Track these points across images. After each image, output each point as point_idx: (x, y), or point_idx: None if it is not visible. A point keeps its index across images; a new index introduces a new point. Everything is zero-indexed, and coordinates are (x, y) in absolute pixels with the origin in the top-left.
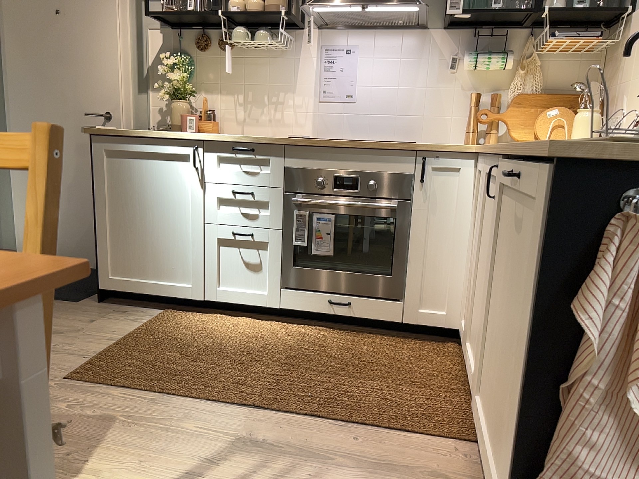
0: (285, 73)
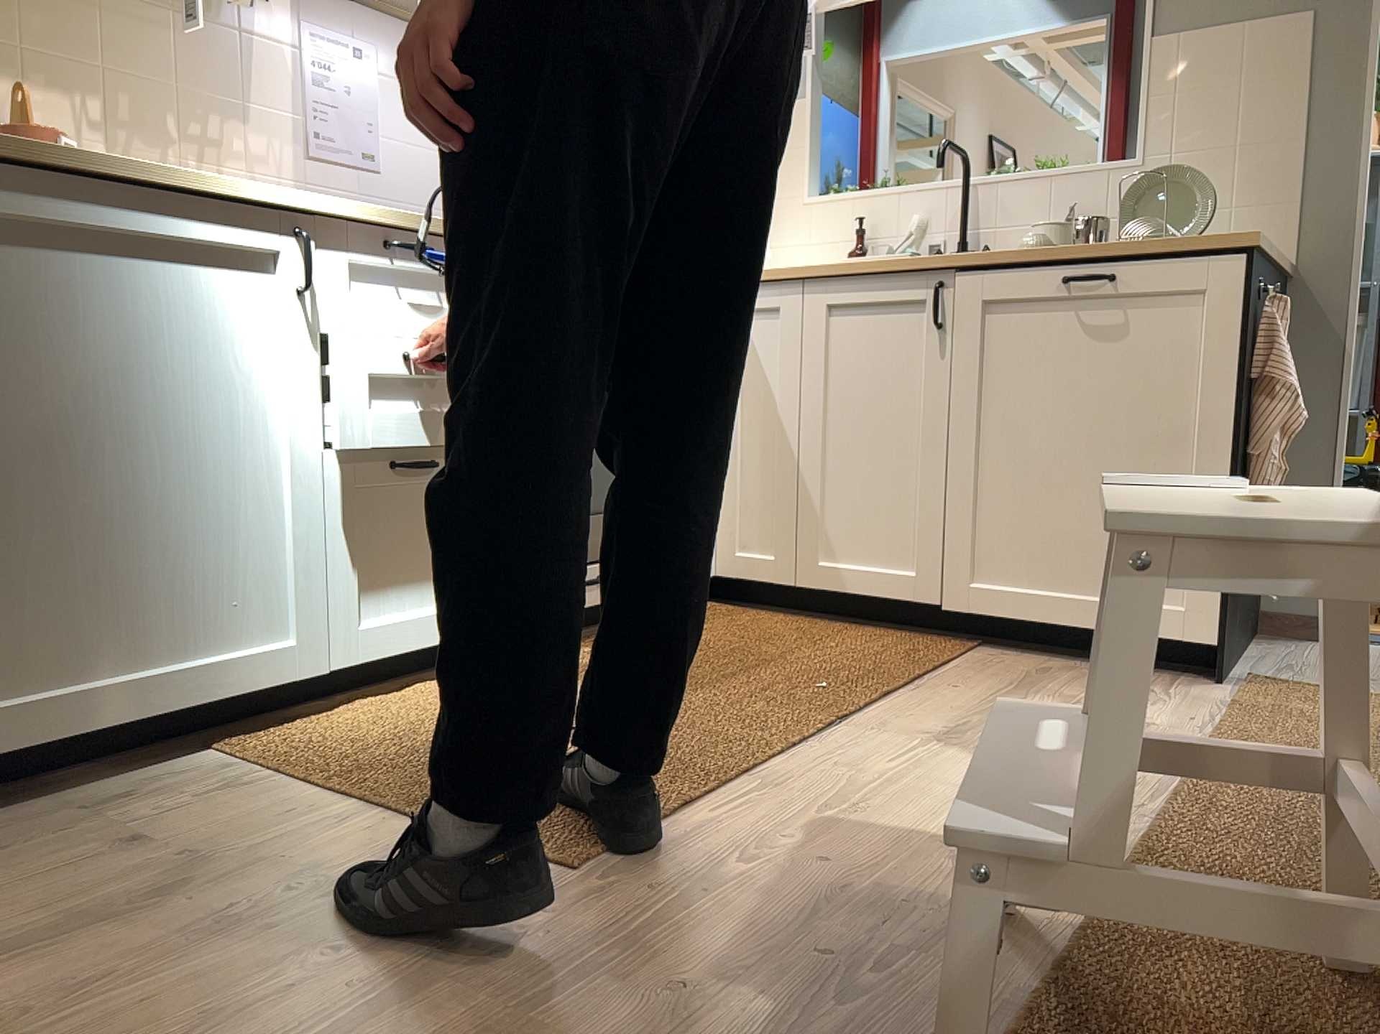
0: (225, 70)
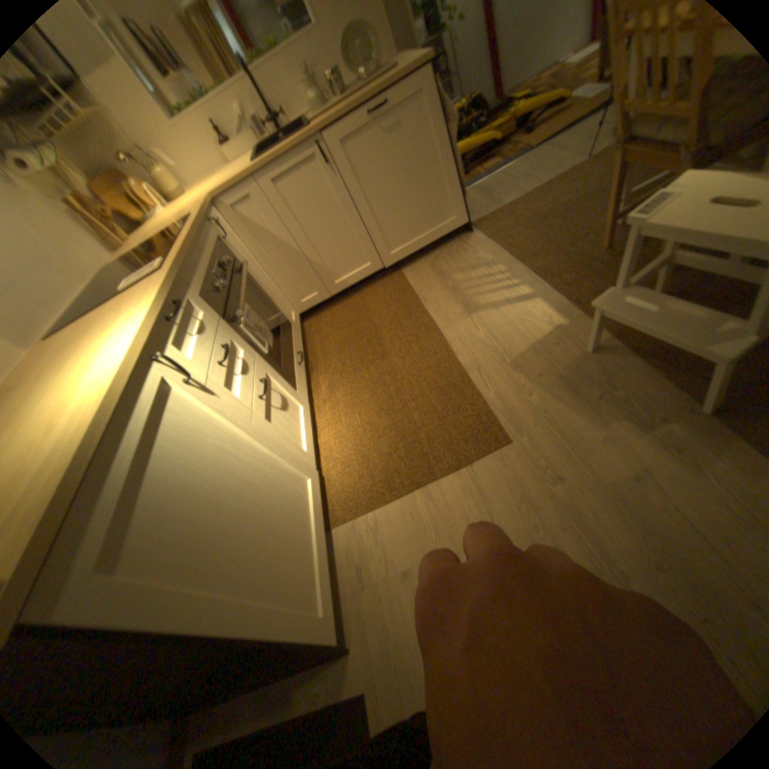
0: None
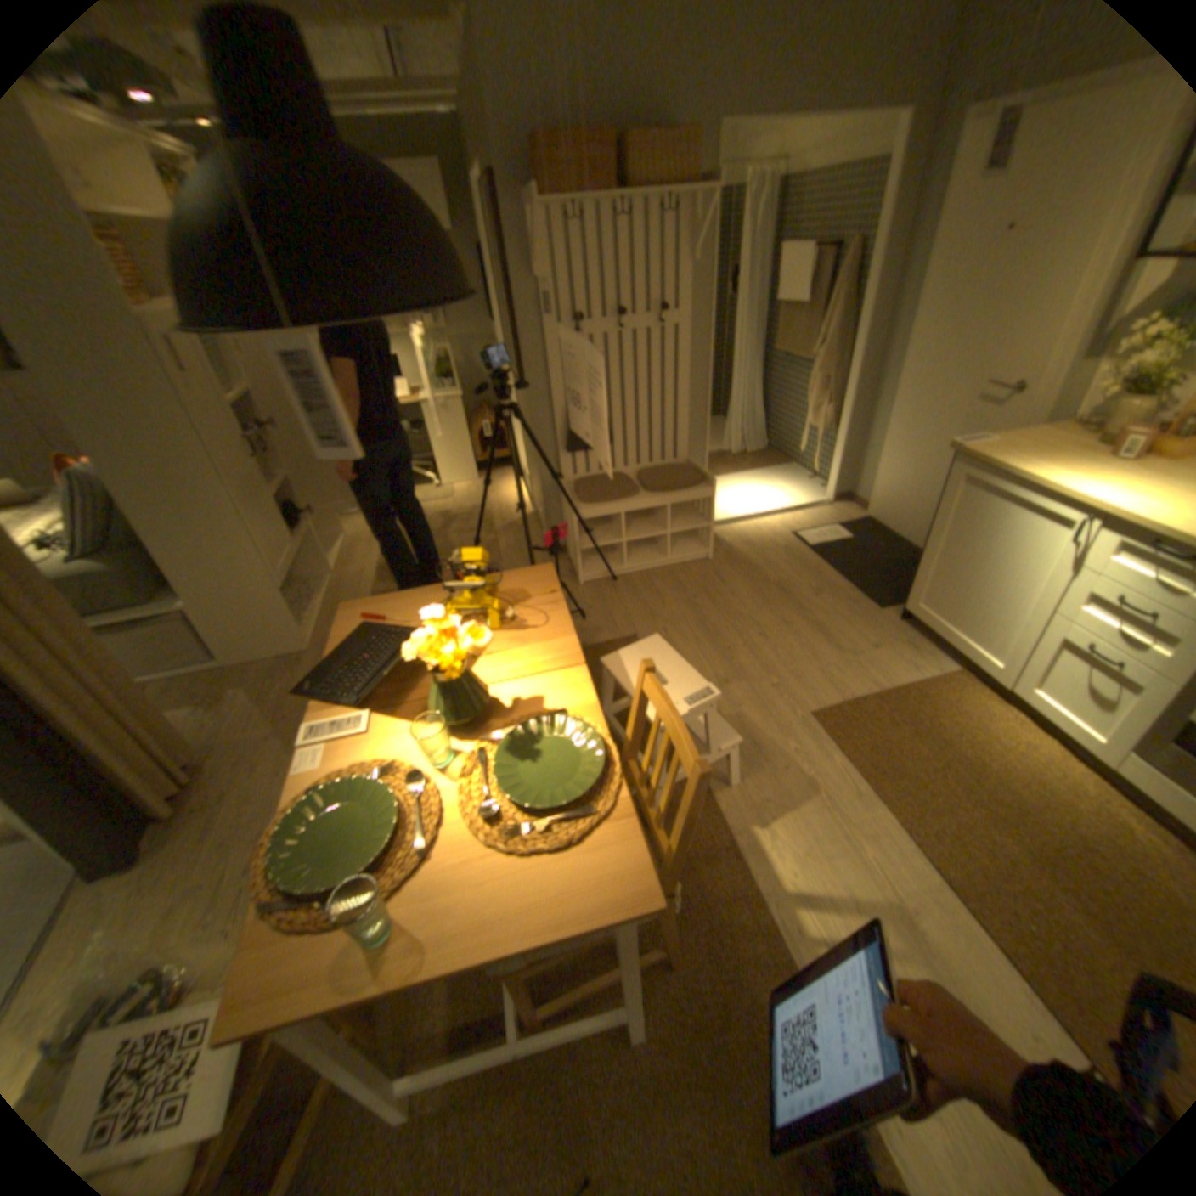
0: None
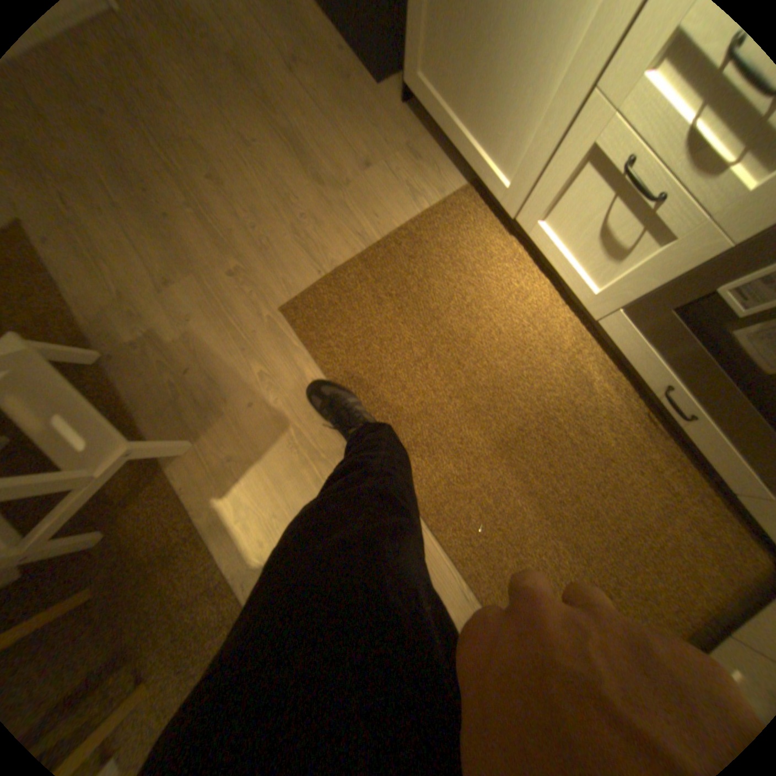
0: None
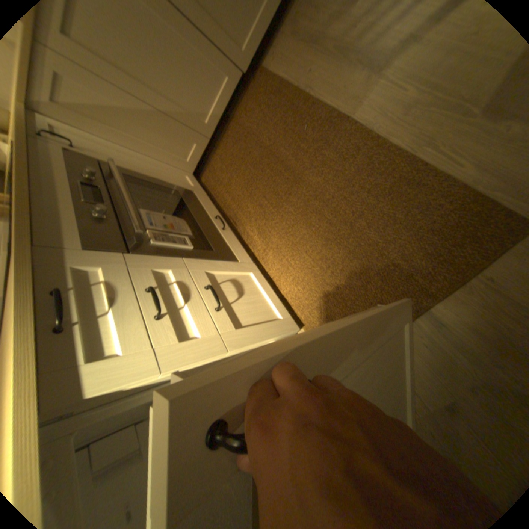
0: None
